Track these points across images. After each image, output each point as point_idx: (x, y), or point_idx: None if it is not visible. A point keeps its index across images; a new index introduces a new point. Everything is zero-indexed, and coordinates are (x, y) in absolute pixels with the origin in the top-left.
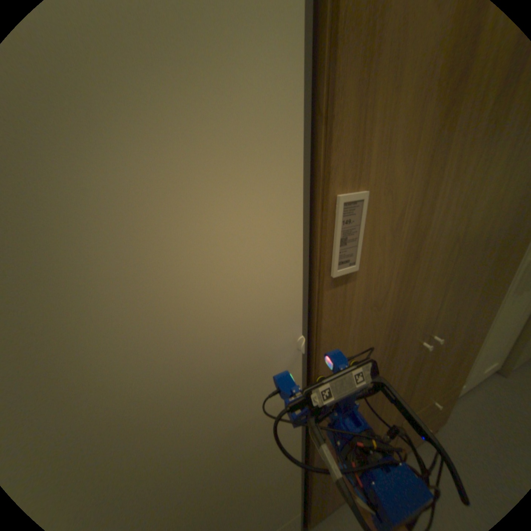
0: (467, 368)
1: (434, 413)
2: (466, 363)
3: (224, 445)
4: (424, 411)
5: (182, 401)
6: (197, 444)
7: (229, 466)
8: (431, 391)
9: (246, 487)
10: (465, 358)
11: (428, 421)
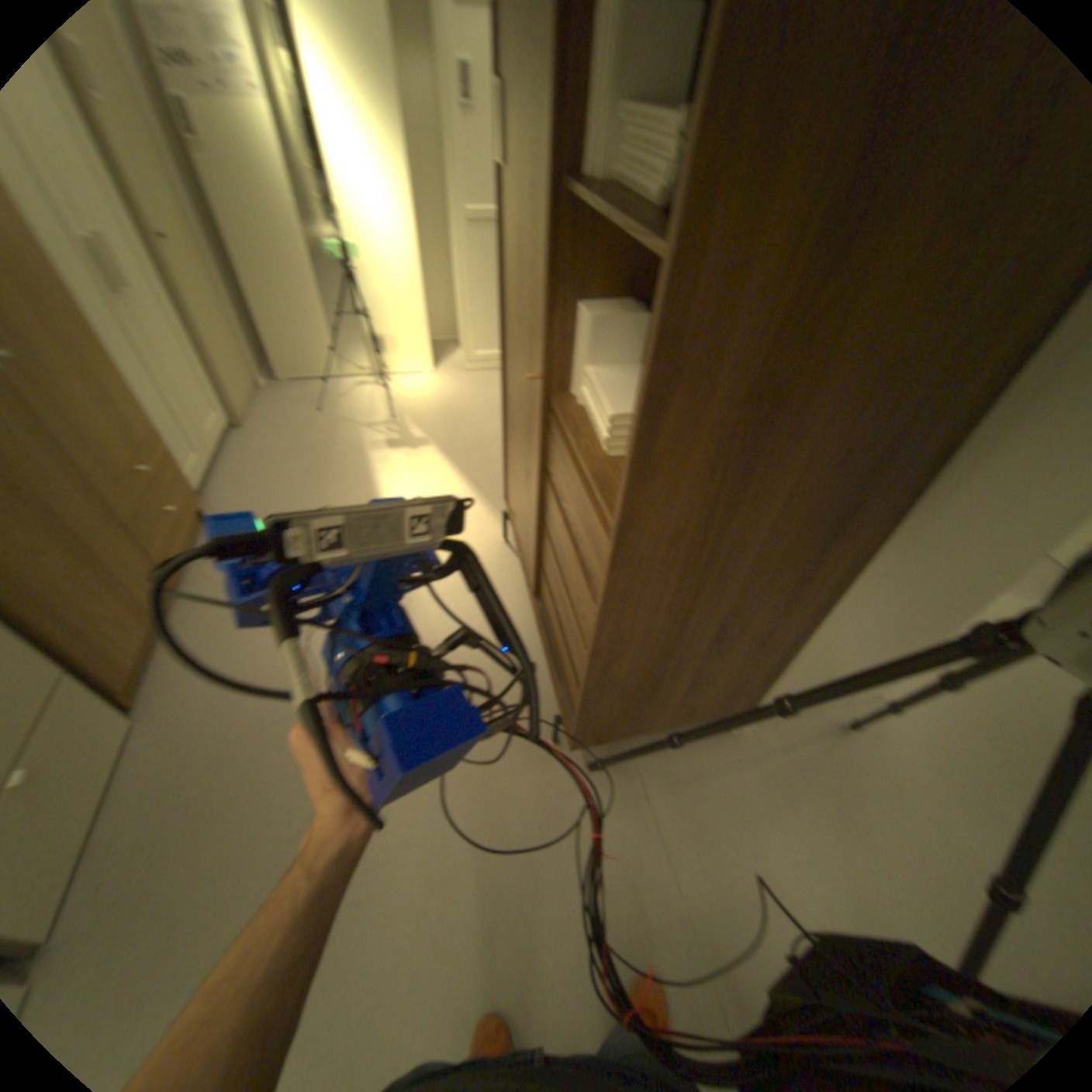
0: (129, 409)
1: (151, 486)
2: (117, 402)
3: None
4: (125, 484)
5: None
6: None
7: None
8: (99, 450)
9: None
10: (105, 393)
11: (155, 500)
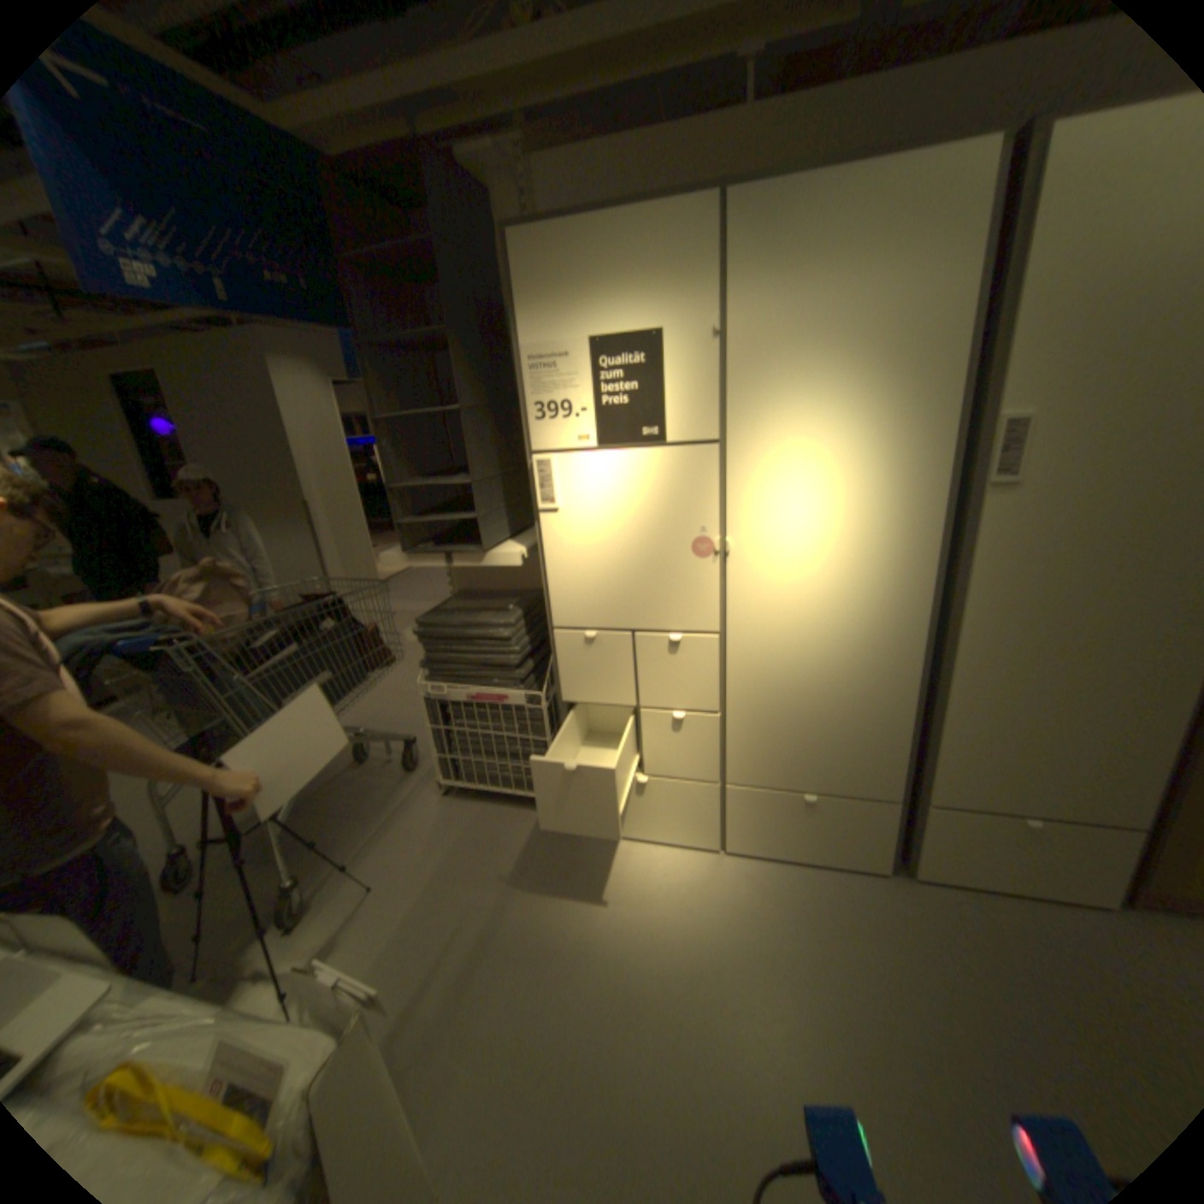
0: None
1: None
2: None
3: (1119, 625)
4: None
5: (1113, 552)
6: (1098, 607)
7: (1109, 659)
8: None
9: (1109, 707)
10: None
11: None
